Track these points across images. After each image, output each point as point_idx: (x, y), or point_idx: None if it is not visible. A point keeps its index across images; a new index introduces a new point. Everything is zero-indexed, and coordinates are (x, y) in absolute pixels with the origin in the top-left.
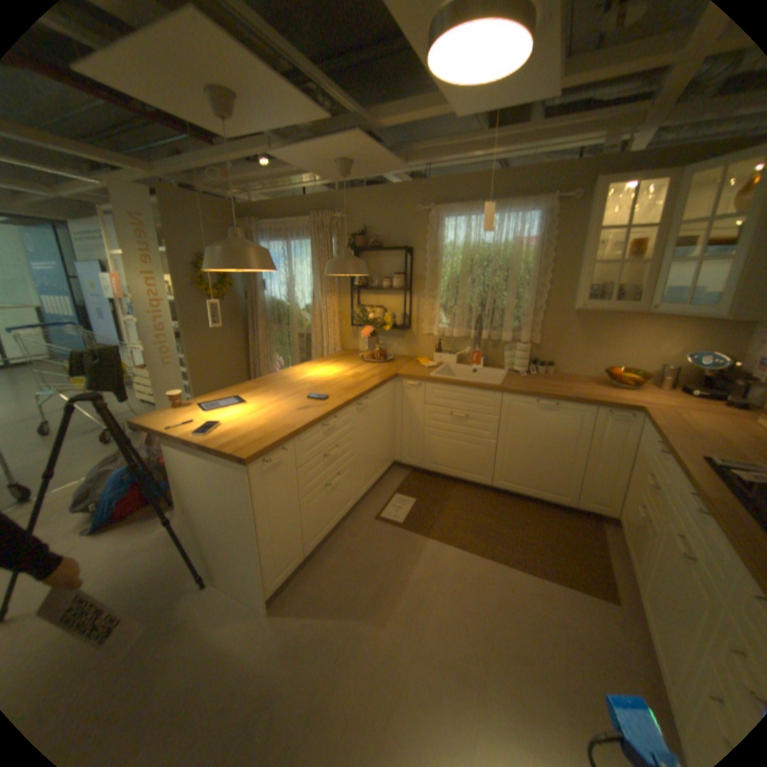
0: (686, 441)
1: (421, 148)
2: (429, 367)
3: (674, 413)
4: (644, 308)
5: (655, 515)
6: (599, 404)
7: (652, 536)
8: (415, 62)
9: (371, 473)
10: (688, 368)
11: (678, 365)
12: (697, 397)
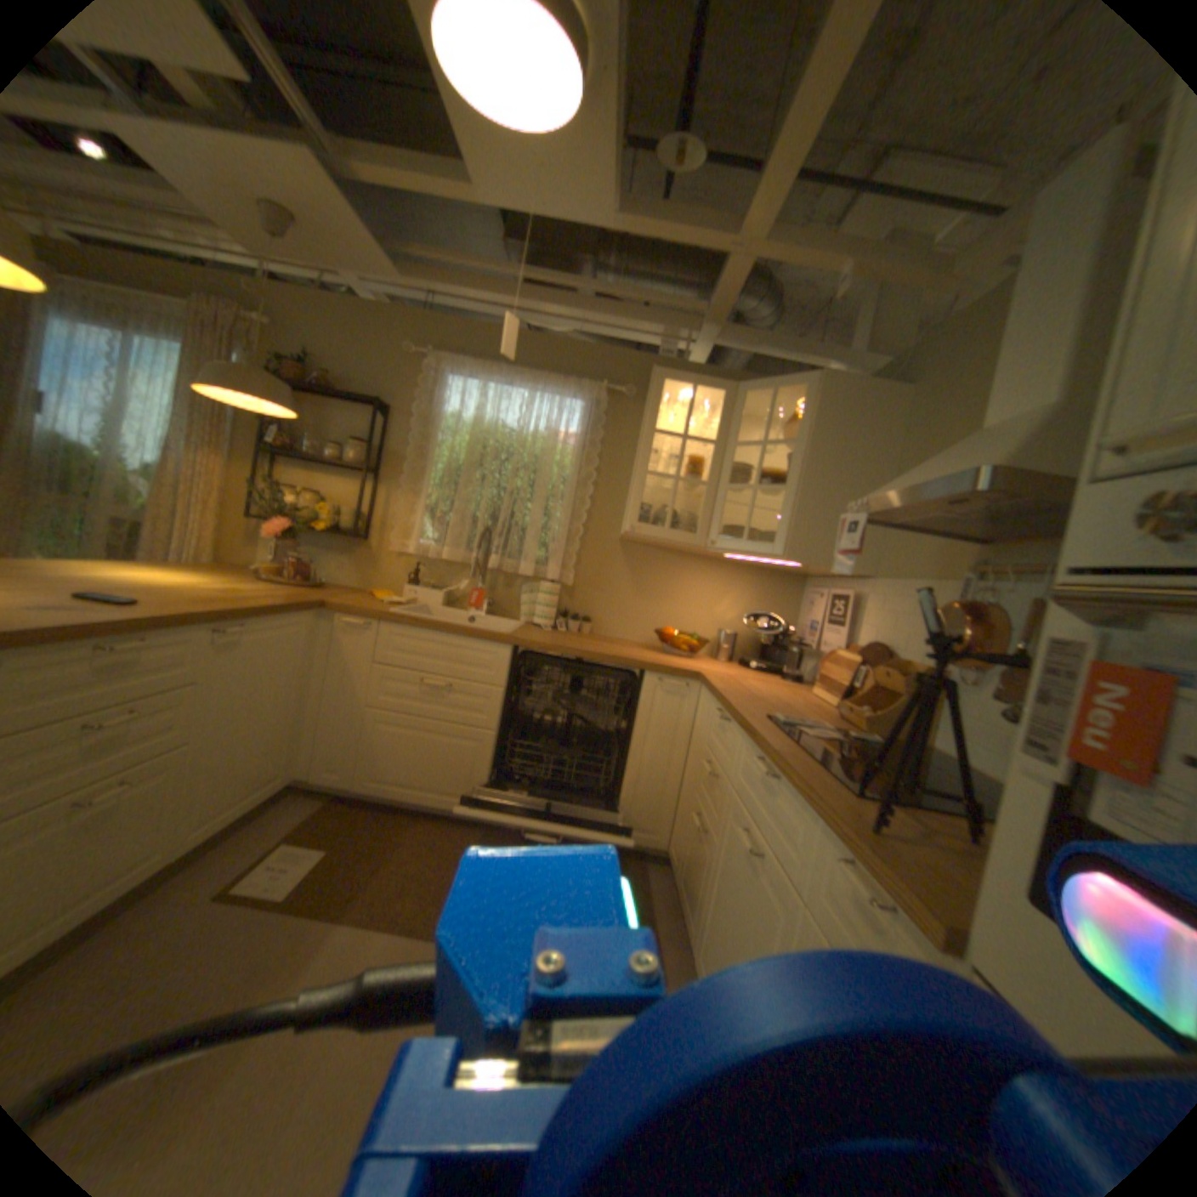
0: (746, 703)
1: (423, 254)
2: (394, 604)
3: (731, 681)
4: (699, 553)
5: (712, 820)
6: (646, 667)
7: (708, 854)
8: (428, 125)
9: (228, 797)
10: (743, 637)
11: (733, 633)
12: (753, 671)
